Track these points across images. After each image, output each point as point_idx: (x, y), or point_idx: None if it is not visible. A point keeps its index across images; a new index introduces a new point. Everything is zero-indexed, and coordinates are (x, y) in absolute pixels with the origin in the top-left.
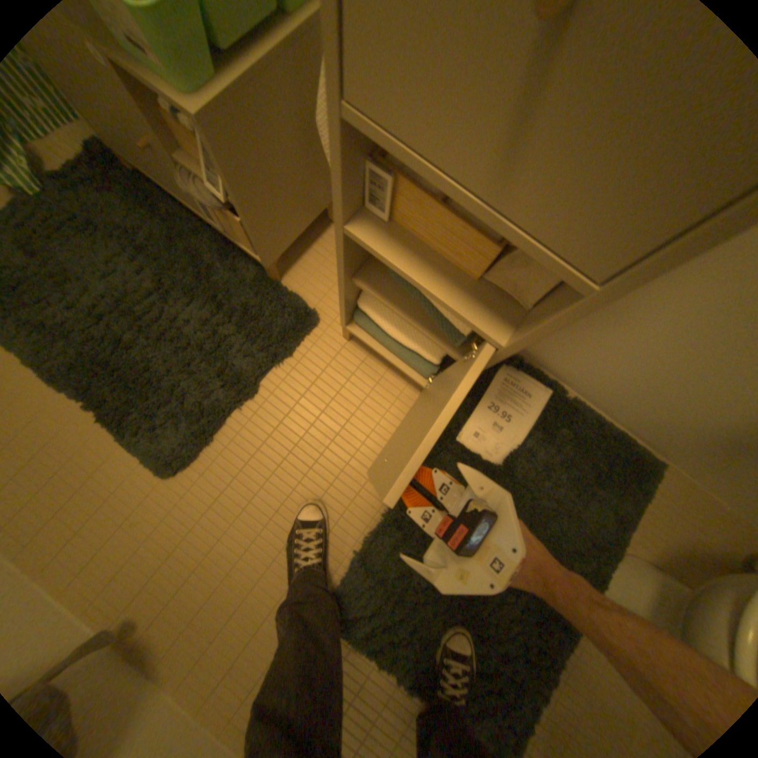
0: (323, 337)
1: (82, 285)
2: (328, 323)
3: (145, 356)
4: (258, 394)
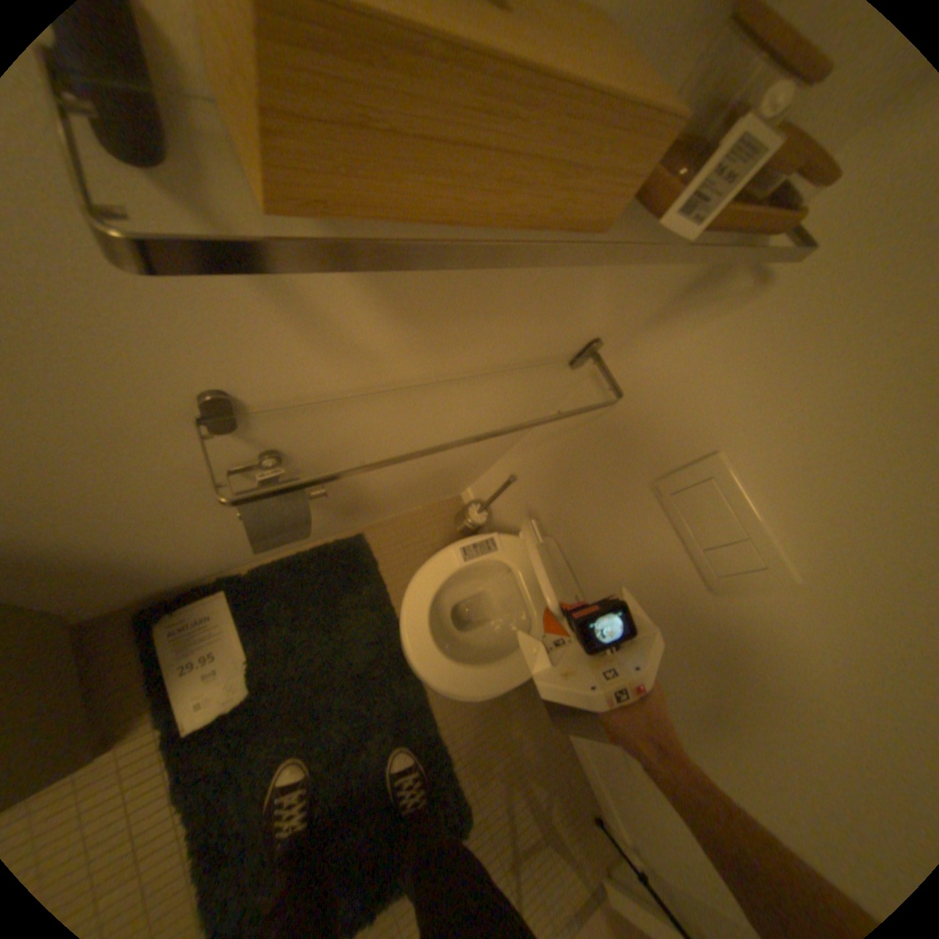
0: None
1: None
2: None
3: None
4: None
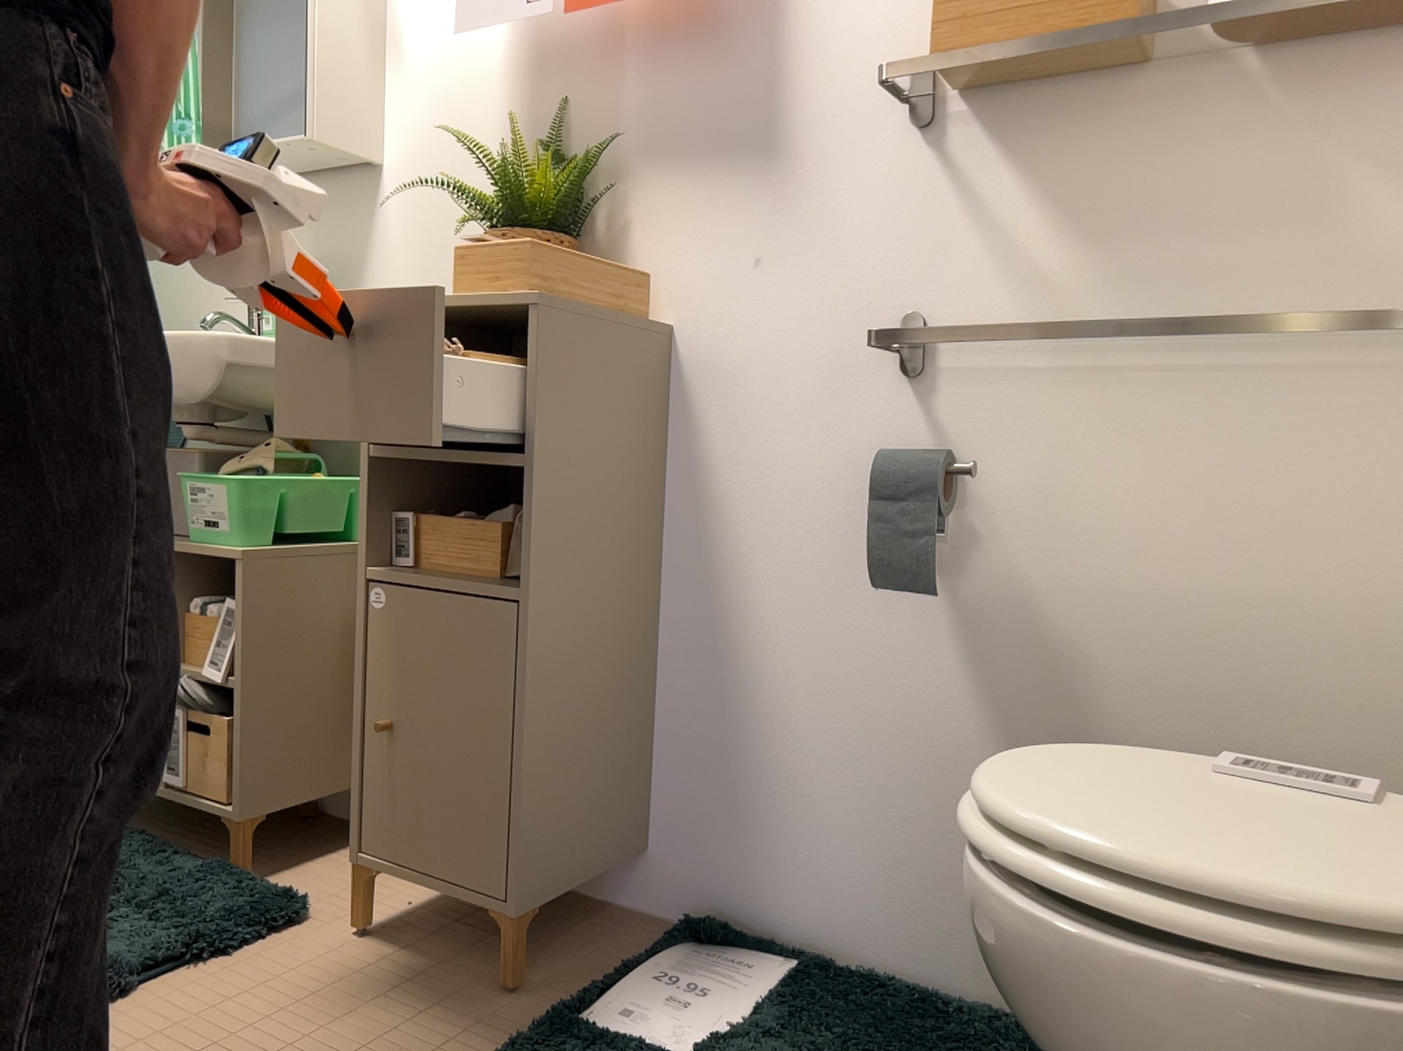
0: (304, 935)
1: None
2: (321, 920)
3: None
4: (123, 996)
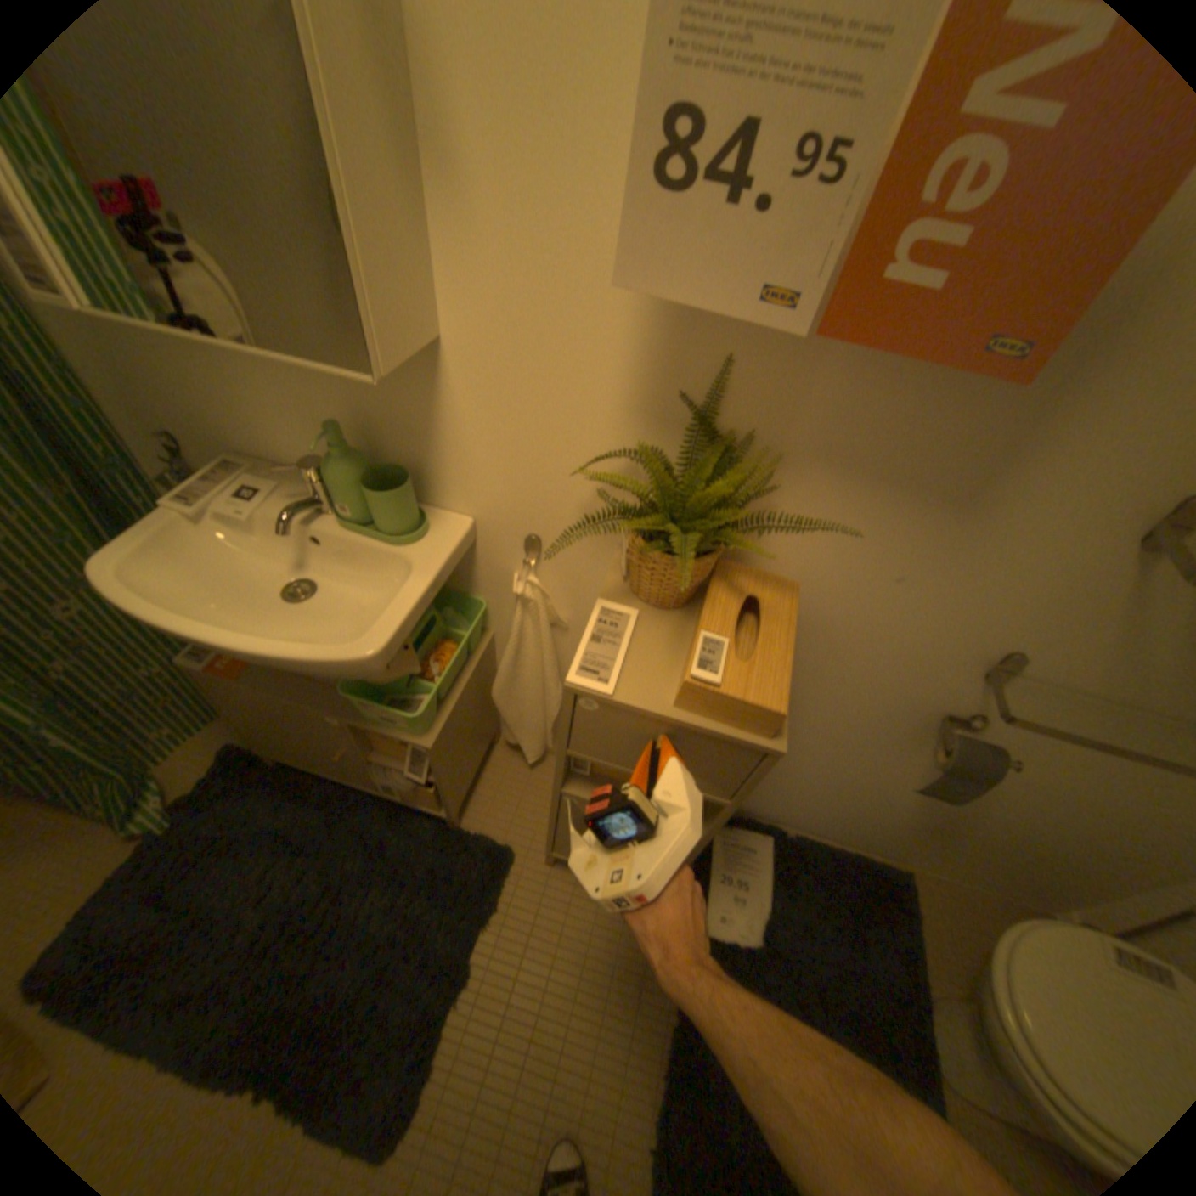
0: (524, 875)
1: (232, 922)
2: (524, 855)
3: (327, 985)
4: (471, 979)
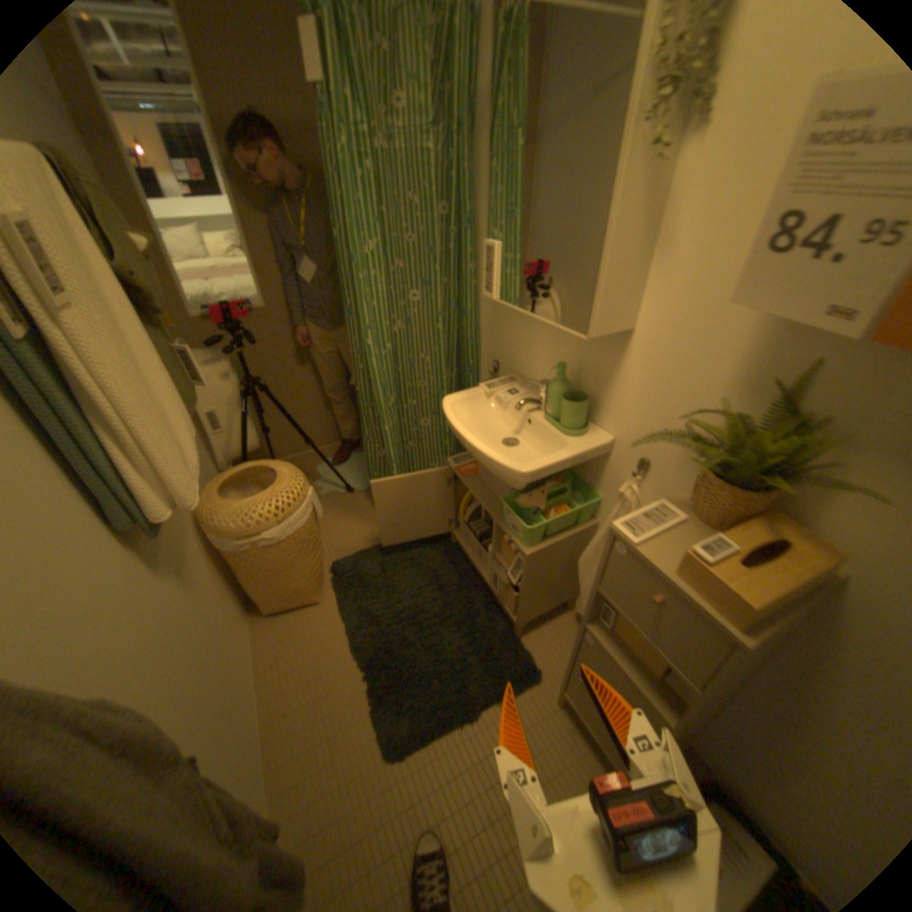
0: (541, 697)
1: (400, 597)
2: (548, 686)
3: (416, 657)
4: (478, 723)
